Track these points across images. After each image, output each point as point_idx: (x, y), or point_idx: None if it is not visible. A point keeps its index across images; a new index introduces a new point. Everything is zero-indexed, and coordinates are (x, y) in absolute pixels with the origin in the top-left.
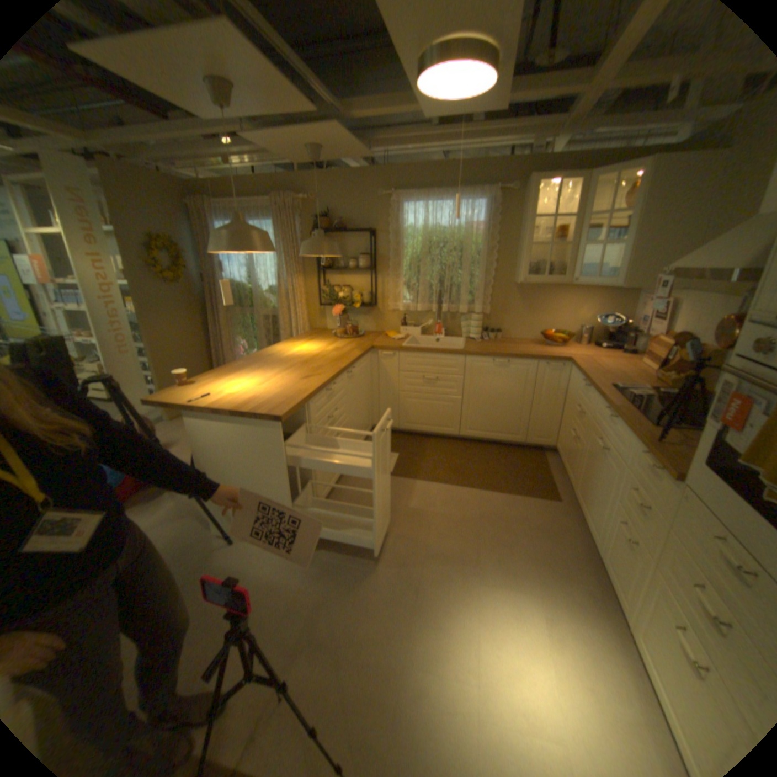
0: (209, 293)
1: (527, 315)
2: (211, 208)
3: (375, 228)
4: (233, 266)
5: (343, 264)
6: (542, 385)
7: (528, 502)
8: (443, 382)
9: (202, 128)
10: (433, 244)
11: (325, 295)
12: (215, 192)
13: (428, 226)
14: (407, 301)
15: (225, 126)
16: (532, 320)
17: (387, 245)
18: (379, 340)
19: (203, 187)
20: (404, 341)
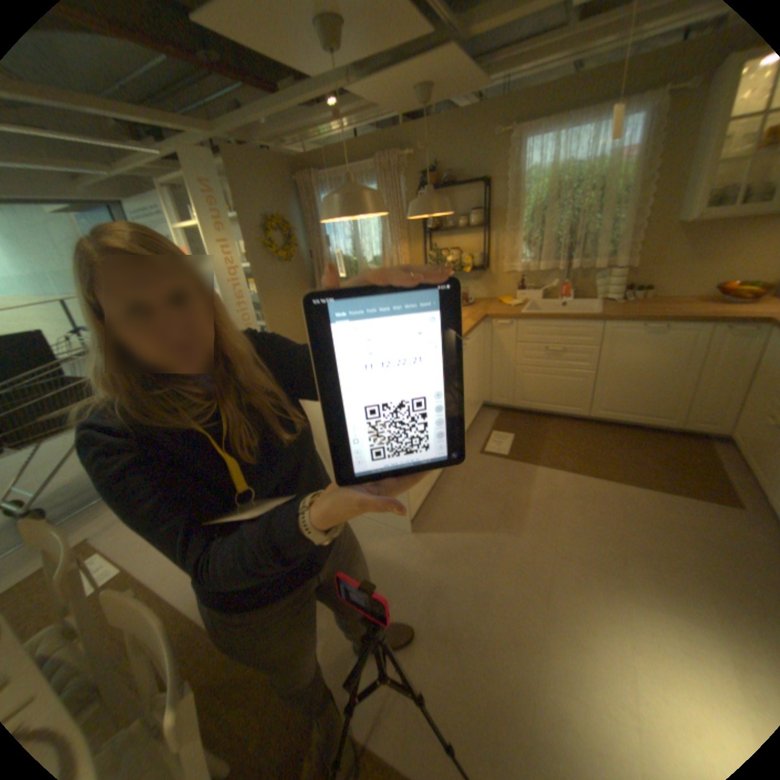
0: (317, 269)
1: (696, 263)
2: (317, 180)
3: (489, 175)
4: (338, 238)
5: (451, 224)
6: (717, 355)
7: (692, 504)
8: (572, 354)
9: (308, 91)
10: (564, 184)
11: (430, 260)
12: (320, 163)
13: (558, 162)
14: (526, 259)
15: (330, 82)
16: (703, 270)
17: (504, 193)
18: (492, 307)
19: (309, 160)
20: (522, 306)
